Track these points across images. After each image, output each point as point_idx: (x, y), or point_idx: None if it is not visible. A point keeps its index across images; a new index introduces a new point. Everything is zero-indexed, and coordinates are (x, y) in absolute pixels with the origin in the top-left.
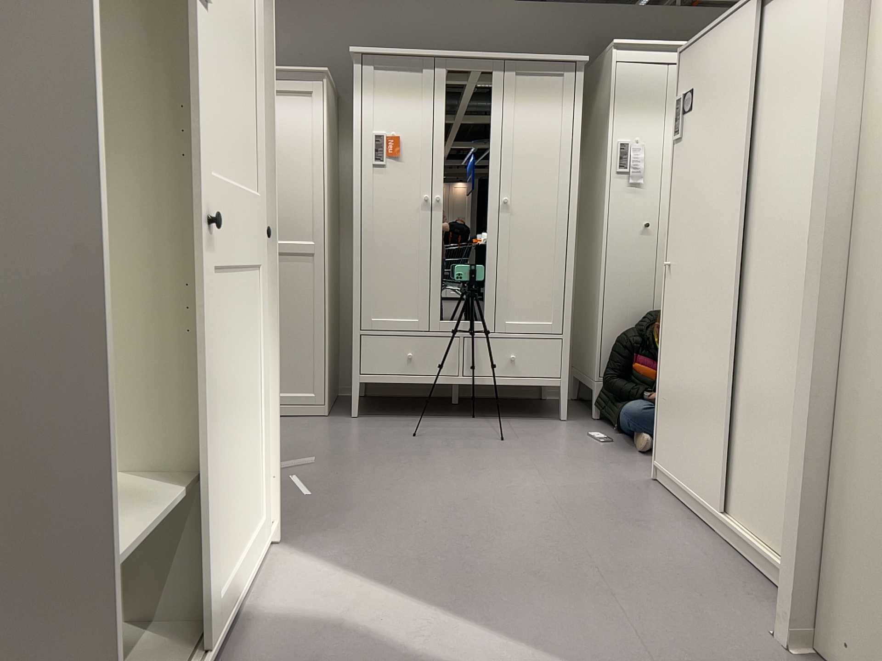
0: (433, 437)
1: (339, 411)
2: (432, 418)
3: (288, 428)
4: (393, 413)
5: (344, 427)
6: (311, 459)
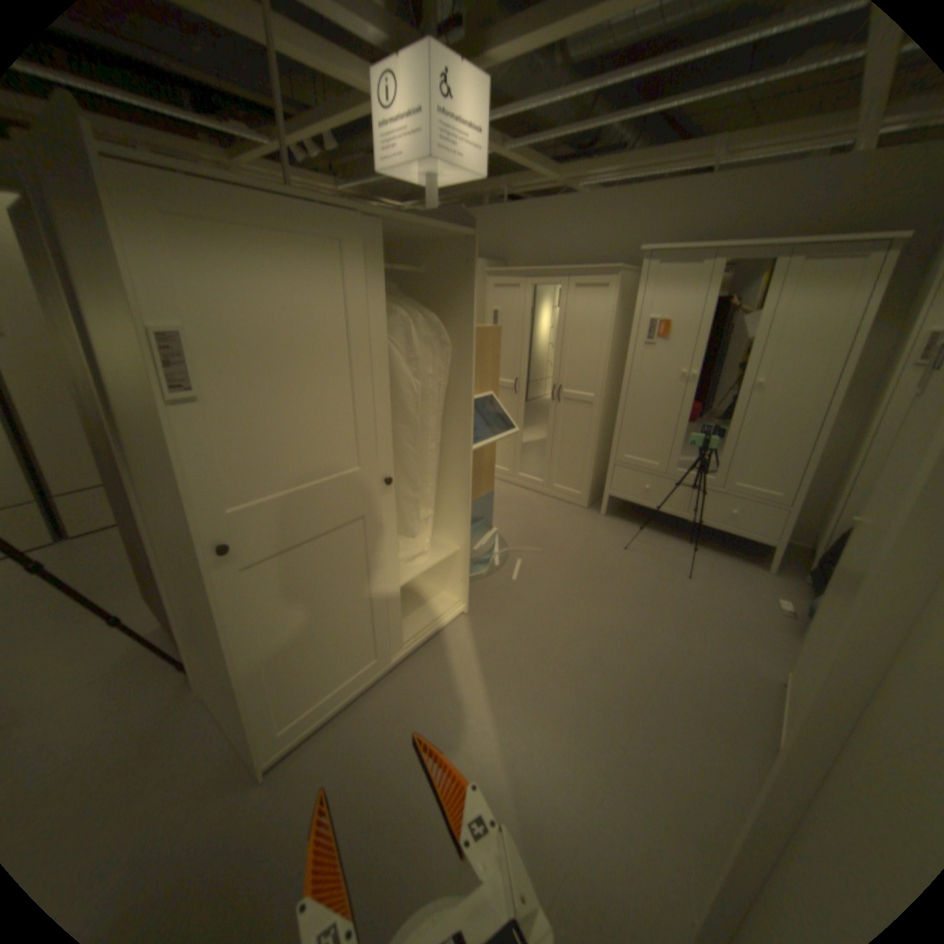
0: (639, 554)
1: (598, 505)
2: (657, 533)
3: (554, 513)
4: (632, 519)
5: (587, 523)
6: (543, 548)
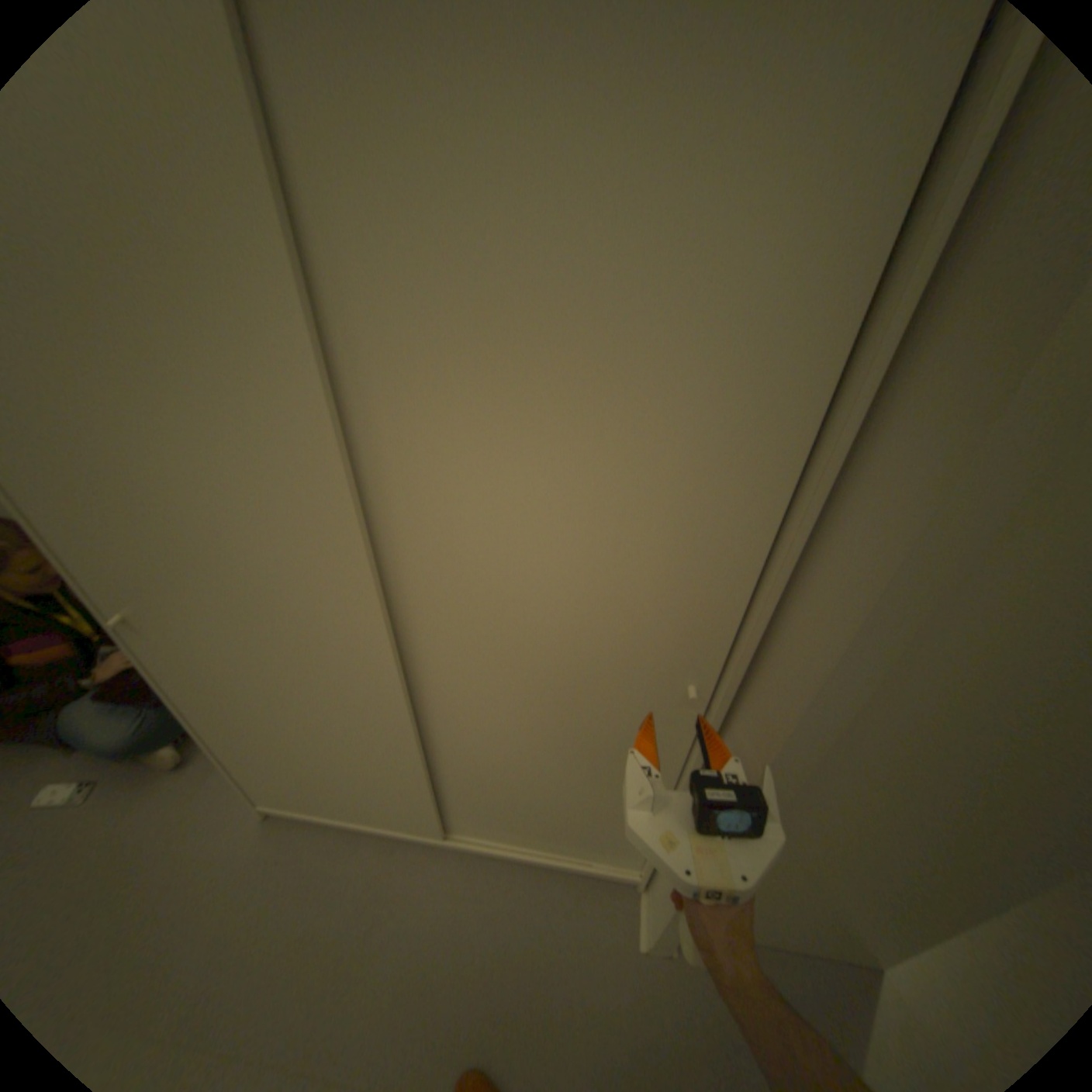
0: None
1: None
2: None
3: None
4: None
5: None
6: None
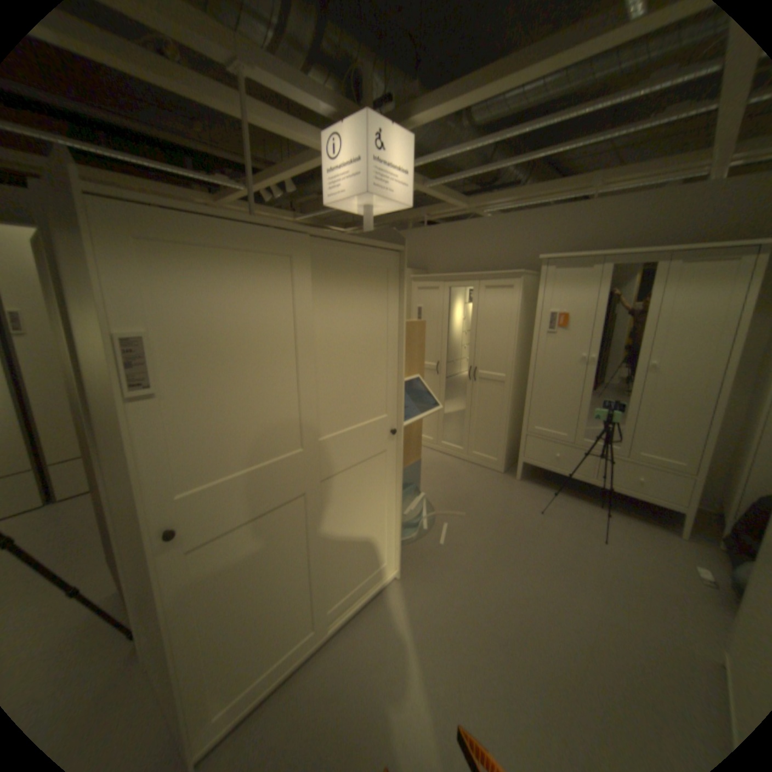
0: (556, 518)
1: (513, 471)
2: (569, 497)
3: (474, 478)
4: (545, 483)
5: (505, 487)
6: (466, 511)
